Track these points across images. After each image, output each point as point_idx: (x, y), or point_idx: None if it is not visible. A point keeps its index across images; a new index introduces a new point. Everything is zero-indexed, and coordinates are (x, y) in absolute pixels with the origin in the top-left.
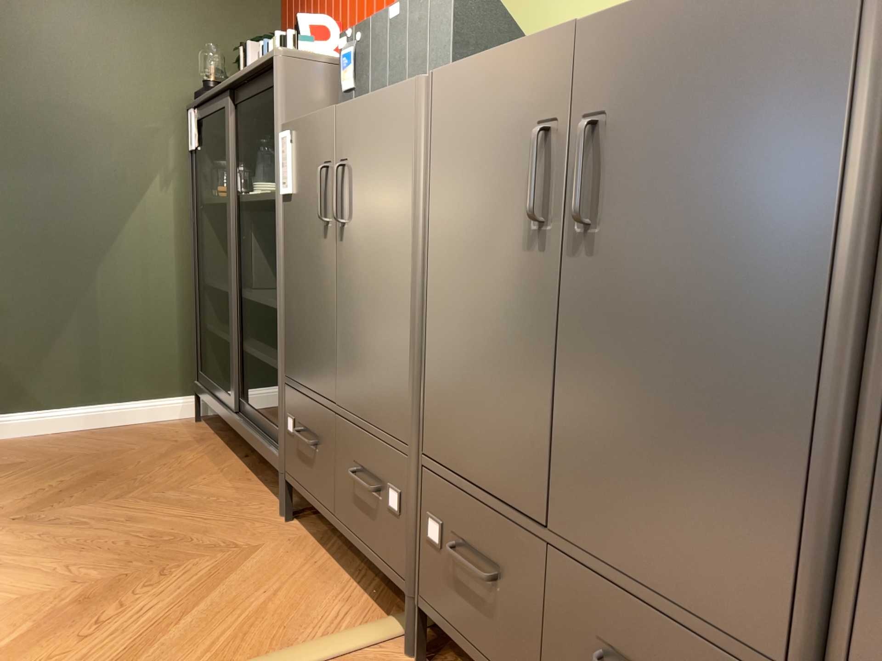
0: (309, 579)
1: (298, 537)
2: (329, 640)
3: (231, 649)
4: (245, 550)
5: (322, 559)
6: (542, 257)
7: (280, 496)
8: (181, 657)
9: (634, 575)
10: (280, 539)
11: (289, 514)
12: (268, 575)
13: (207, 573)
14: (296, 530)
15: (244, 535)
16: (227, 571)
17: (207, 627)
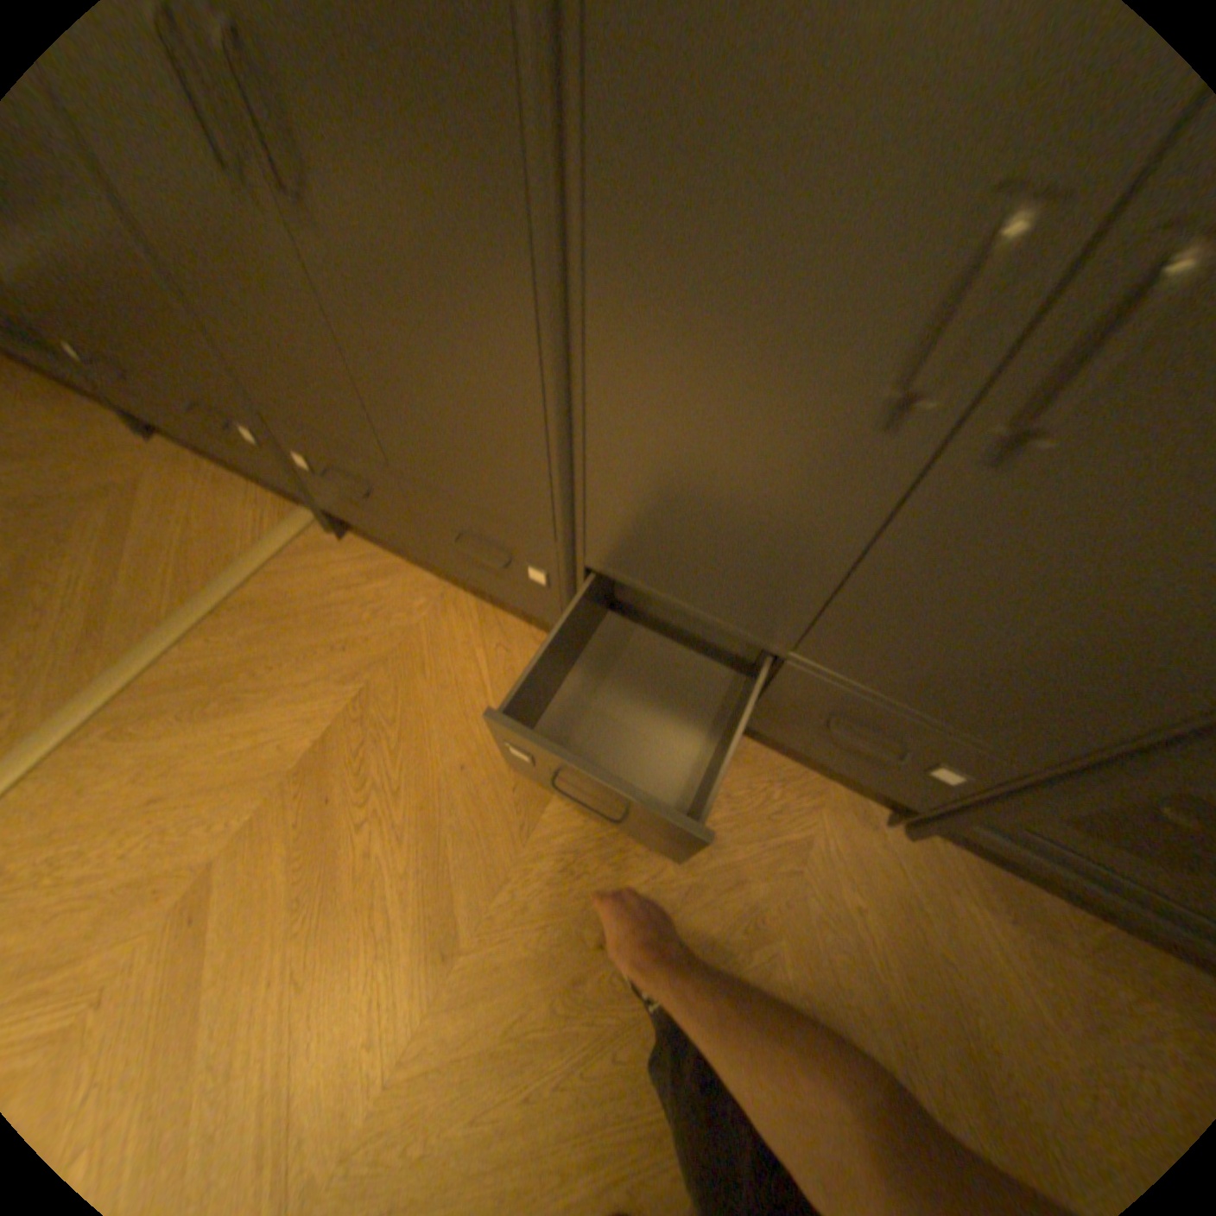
0: (210, 493)
1: (171, 452)
2: (260, 545)
3: (182, 581)
4: (128, 486)
5: (210, 468)
6: (261, 216)
7: (122, 417)
8: (143, 604)
9: (459, 497)
10: (154, 460)
11: (145, 430)
12: (168, 503)
13: (106, 522)
14: (163, 445)
15: (113, 469)
16: (125, 512)
17: (146, 571)
